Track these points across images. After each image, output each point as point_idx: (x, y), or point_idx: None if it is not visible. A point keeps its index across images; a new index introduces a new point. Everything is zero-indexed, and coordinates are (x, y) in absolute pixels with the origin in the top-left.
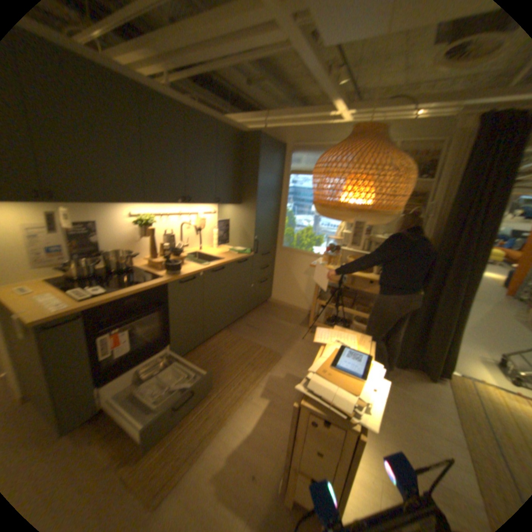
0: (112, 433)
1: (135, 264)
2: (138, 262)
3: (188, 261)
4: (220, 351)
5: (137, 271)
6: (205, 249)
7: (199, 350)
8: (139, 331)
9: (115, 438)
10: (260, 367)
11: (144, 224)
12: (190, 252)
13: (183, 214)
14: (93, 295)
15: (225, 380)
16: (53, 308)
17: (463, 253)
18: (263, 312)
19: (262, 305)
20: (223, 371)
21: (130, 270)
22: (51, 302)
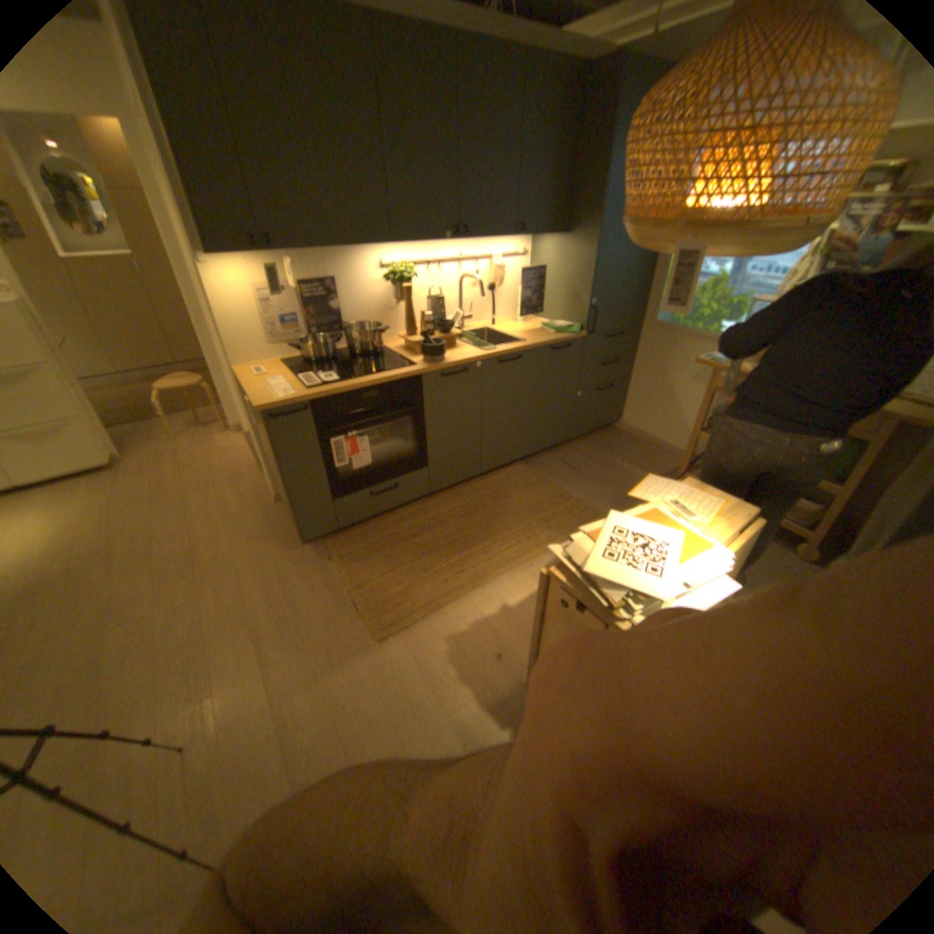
0: (357, 554)
1: (394, 343)
2: (399, 340)
3: (471, 342)
4: (509, 491)
5: (392, 353)
6: (508, 321)
7: (480, 484)
8: (392, 439)
9: (359, 560)
10: (565, 527)
11: (405, 278)
12: (479, 327)
13: (469, 258)
14: (330, 381)
15: (505, 531)
16: (286, 393)
17: None
18: (602, 444)
19: (606, 432)
20: (505, 519)
21: (384, 352)
22: (286, 386)
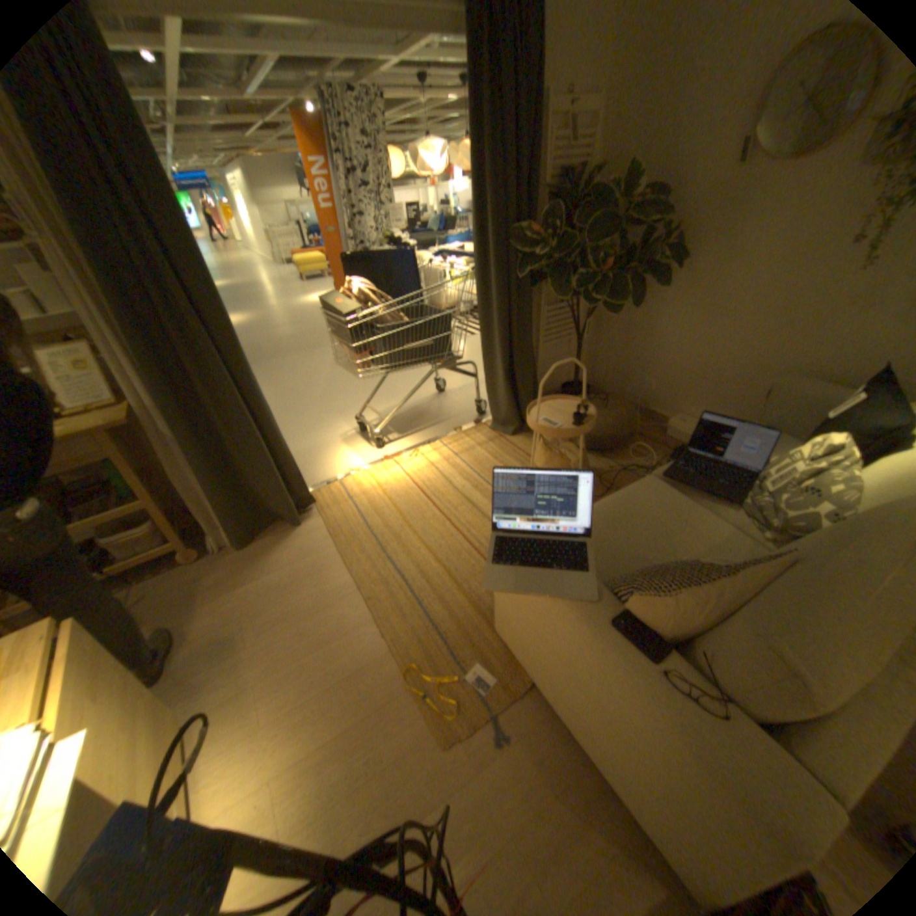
0: None
1: None
2: None
3: None
4: None
5: None
6: None
7: None
8: None
9: None
10: None
11: None
12: None
13: None
14: None
15: None
16: None
17: (167, 304)
18: None
19: None
20: None
21: None
22: None
